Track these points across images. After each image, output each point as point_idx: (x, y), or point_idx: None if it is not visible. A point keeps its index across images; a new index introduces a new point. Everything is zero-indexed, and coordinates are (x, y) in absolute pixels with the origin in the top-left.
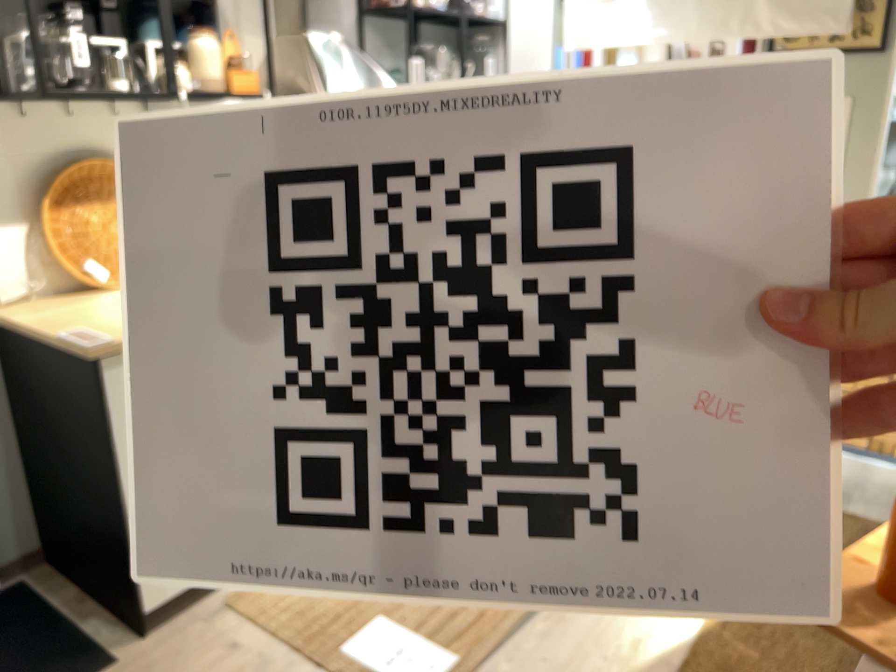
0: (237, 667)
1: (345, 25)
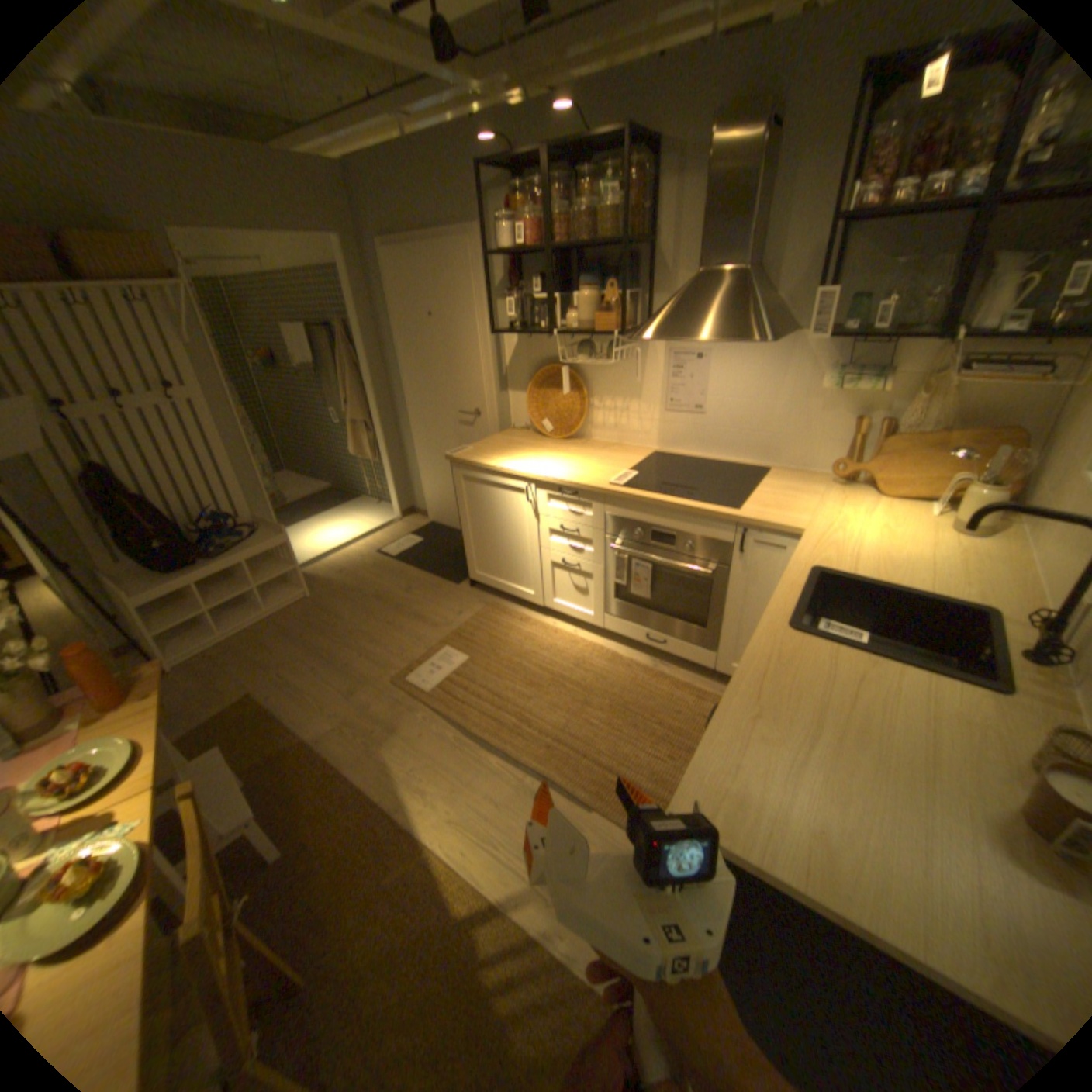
0: (448, 617)
1: (816, 241)
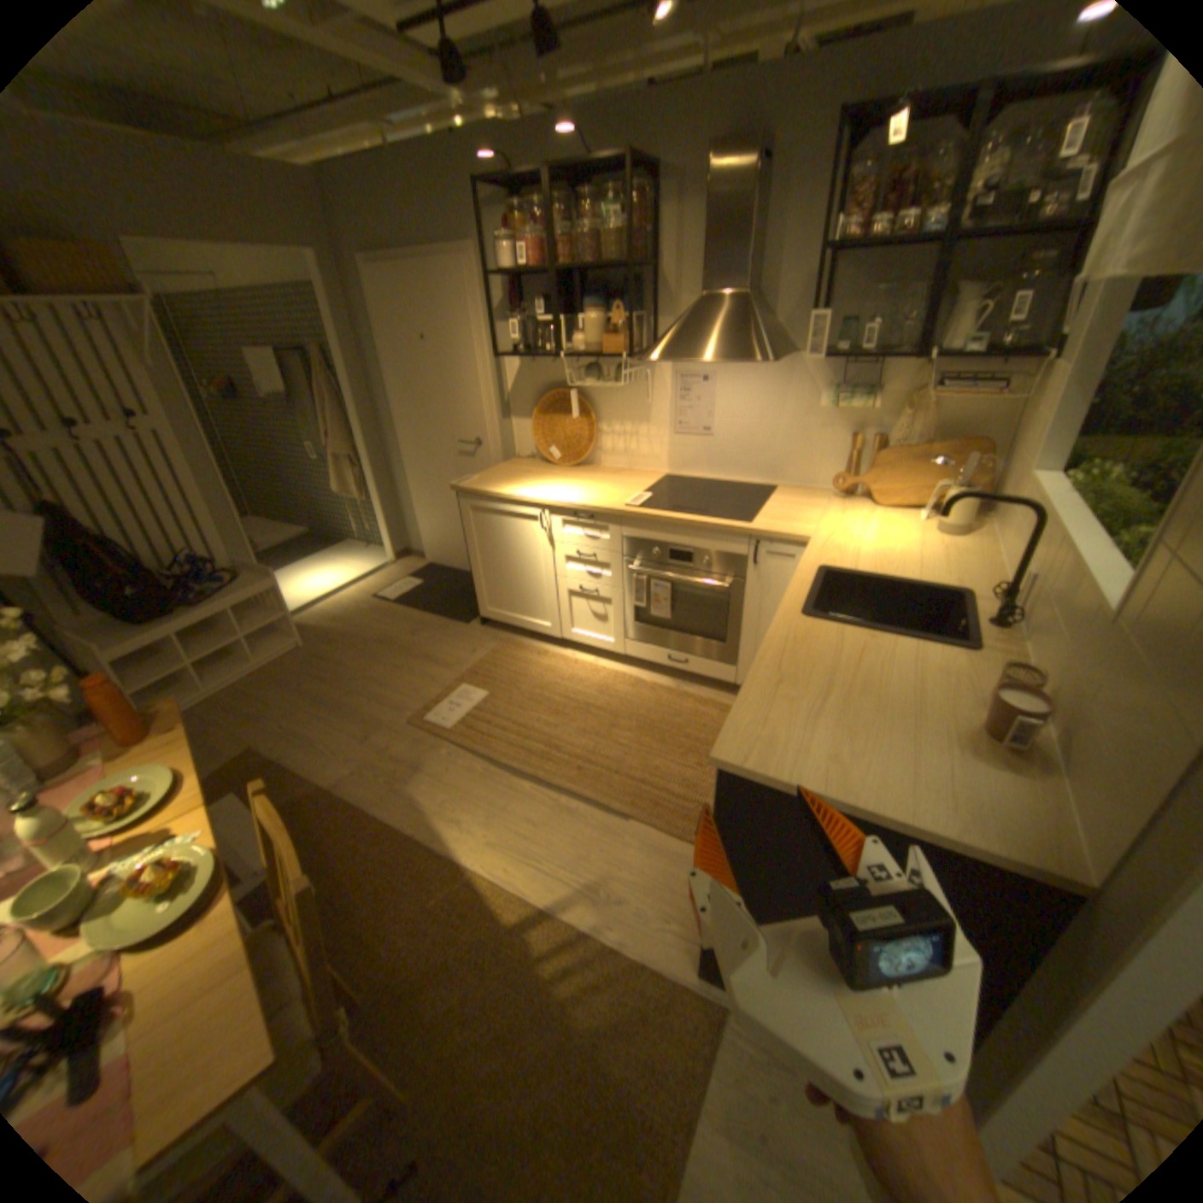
0: (461, 656)
1: (808, 269)
